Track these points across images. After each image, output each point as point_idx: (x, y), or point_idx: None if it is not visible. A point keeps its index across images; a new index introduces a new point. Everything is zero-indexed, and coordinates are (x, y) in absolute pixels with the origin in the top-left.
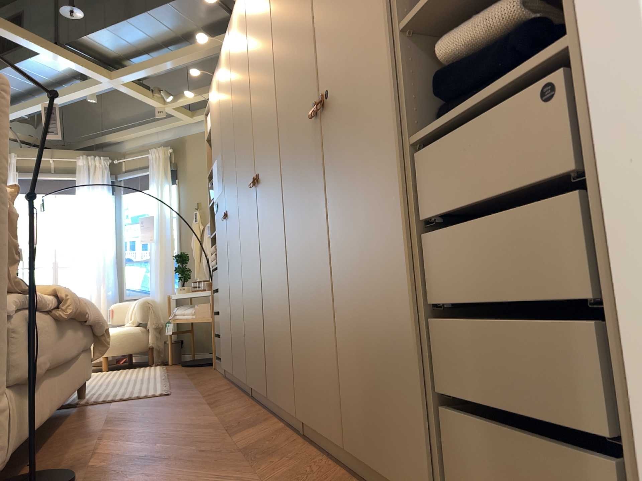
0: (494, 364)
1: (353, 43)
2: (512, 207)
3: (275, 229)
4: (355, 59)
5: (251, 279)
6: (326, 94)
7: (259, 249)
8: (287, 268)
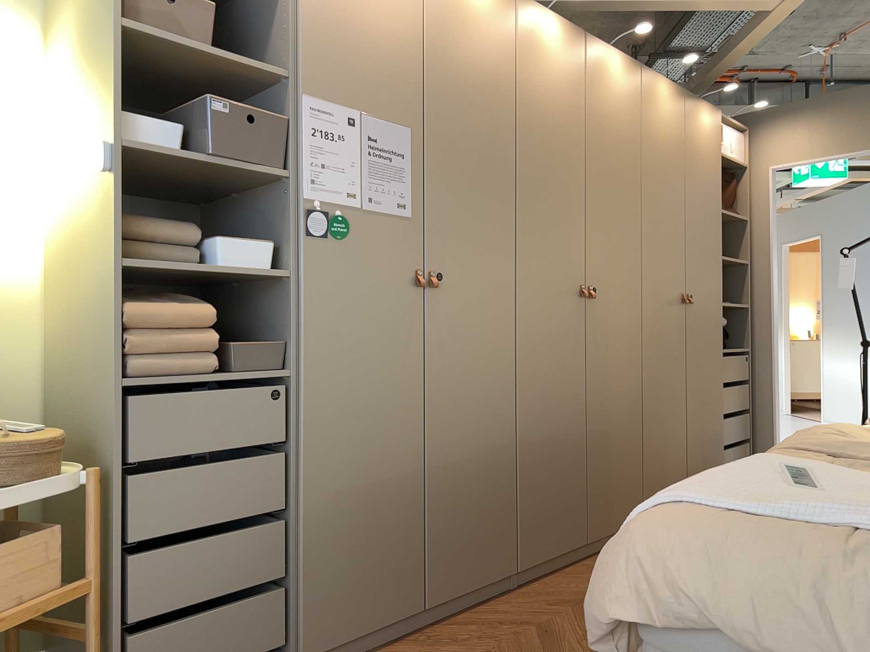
0: (741, 430)
1: (712, 286)
2: (745, 385)
3: (626, 359)
4: (712, 294)
5: (552, 412)
6: (693, 293)
7: (585, 373)
8: (643, 399)
